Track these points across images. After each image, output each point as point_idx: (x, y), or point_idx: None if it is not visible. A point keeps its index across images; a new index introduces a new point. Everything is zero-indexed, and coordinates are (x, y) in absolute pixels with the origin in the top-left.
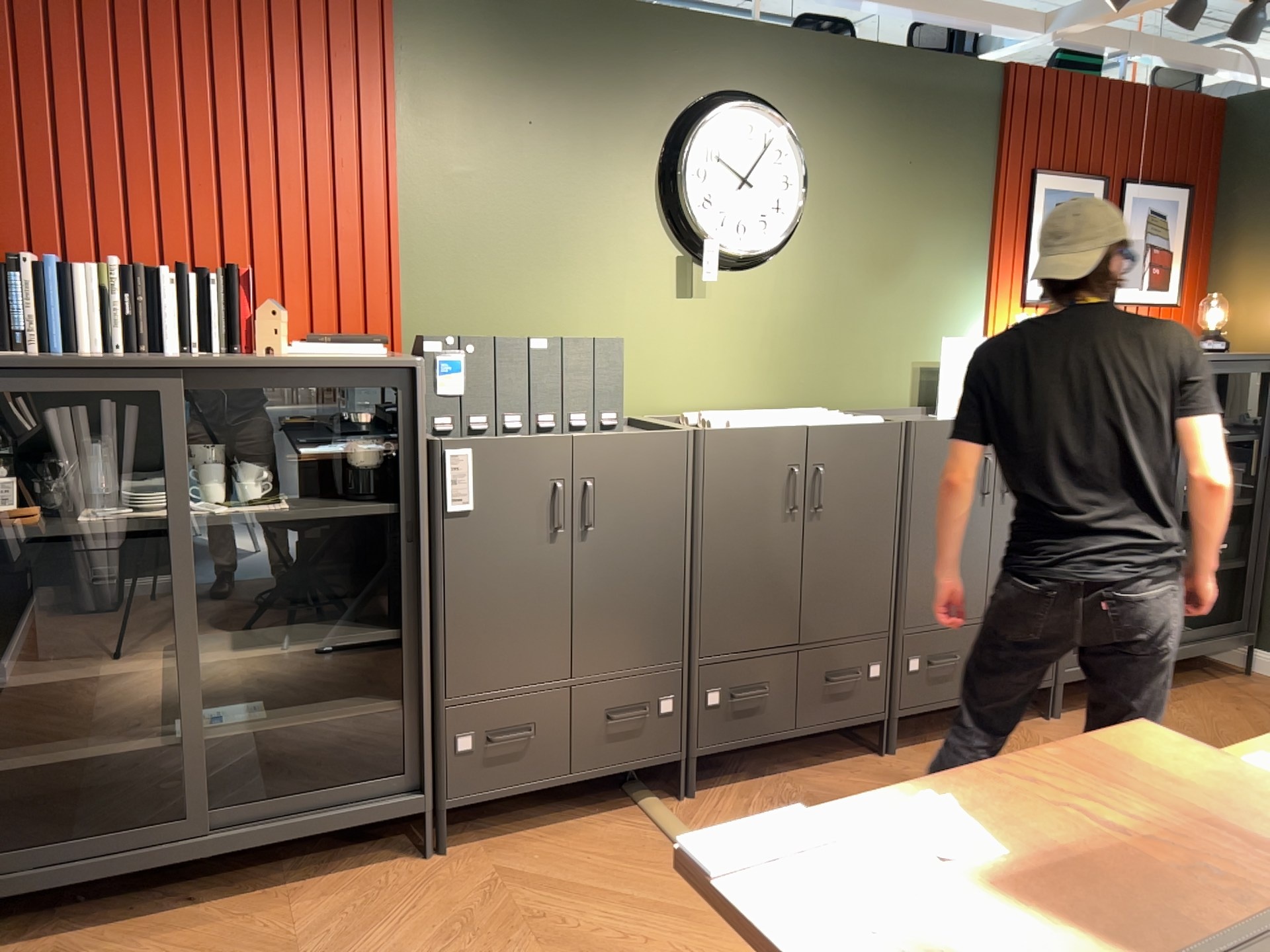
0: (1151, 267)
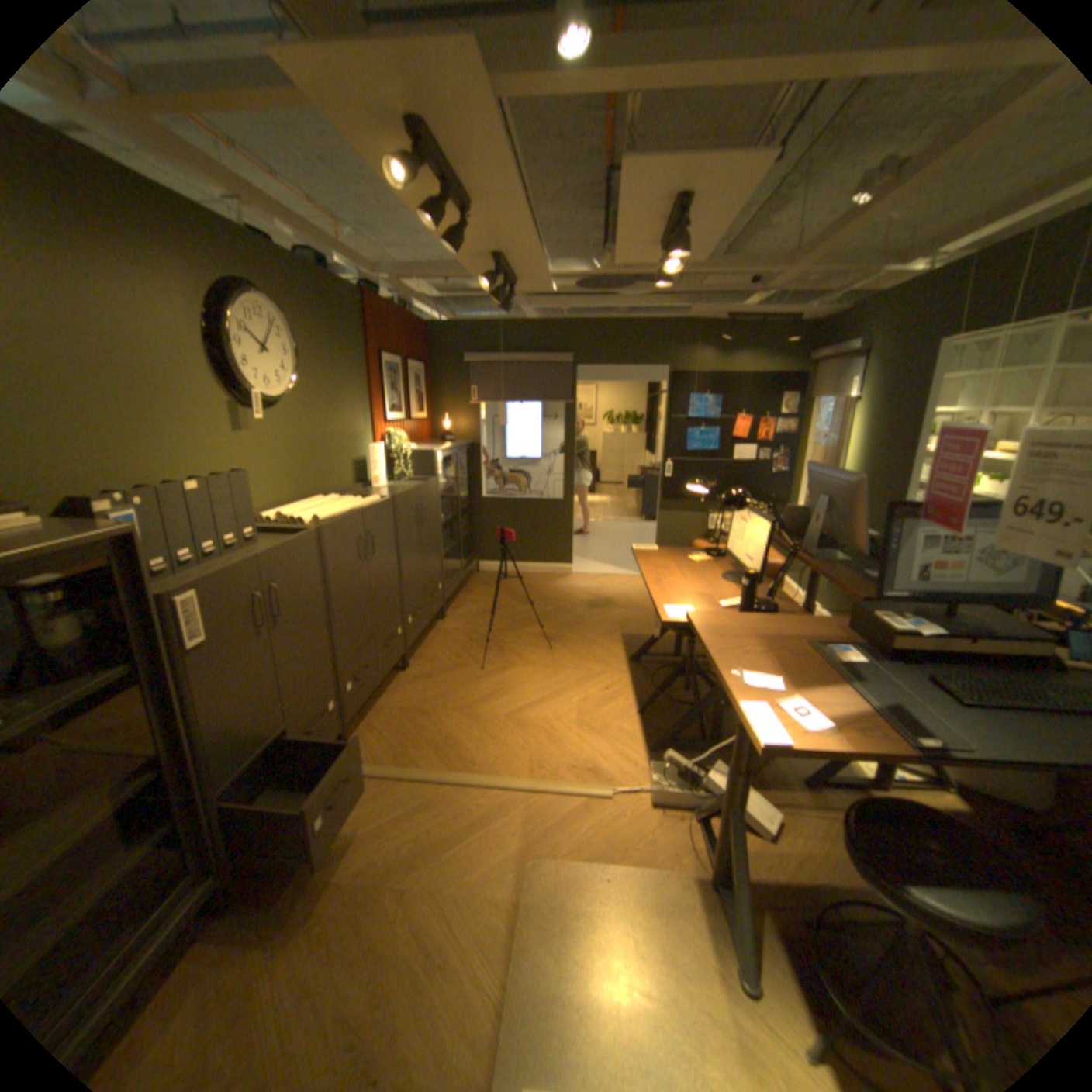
0: (418, 401)
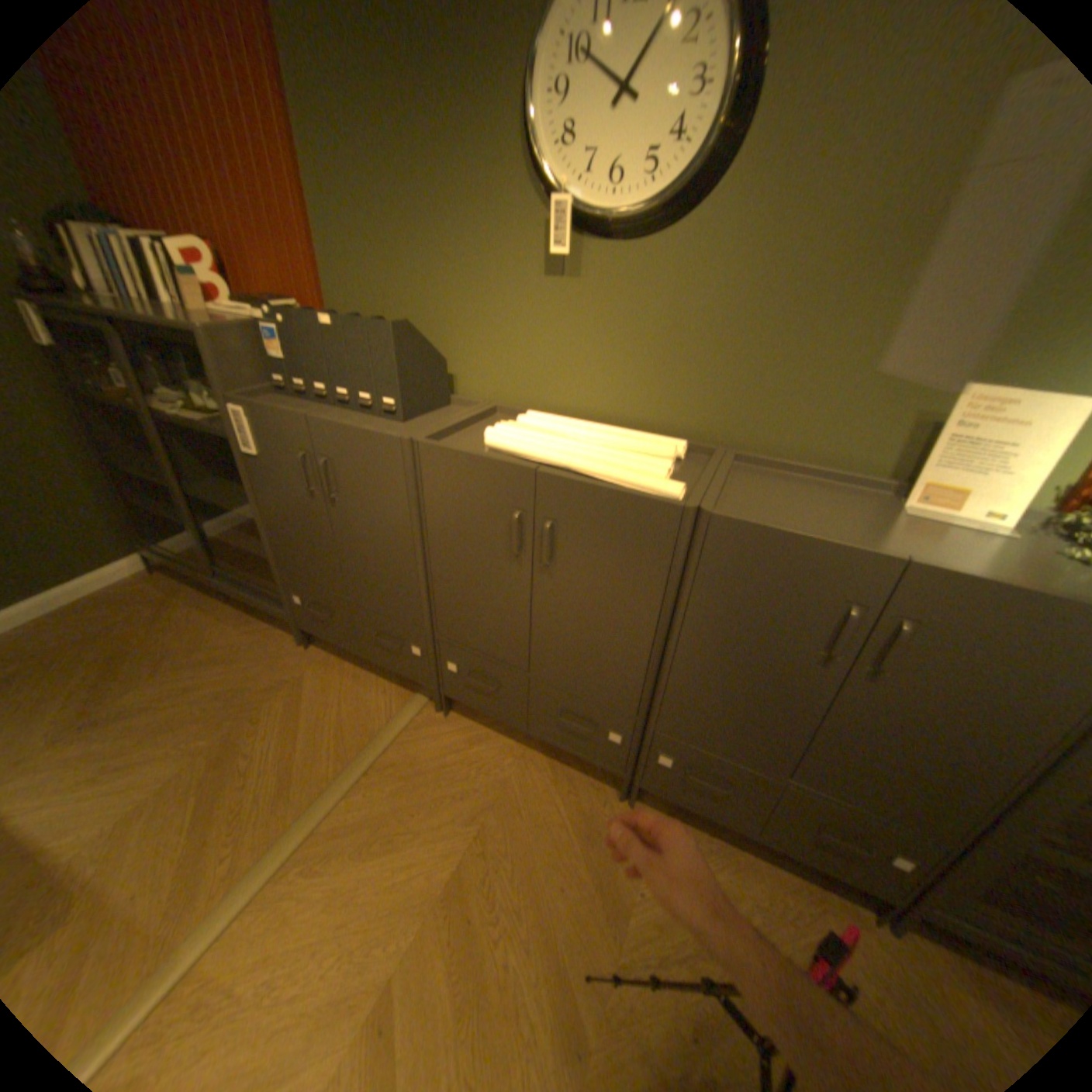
0: None
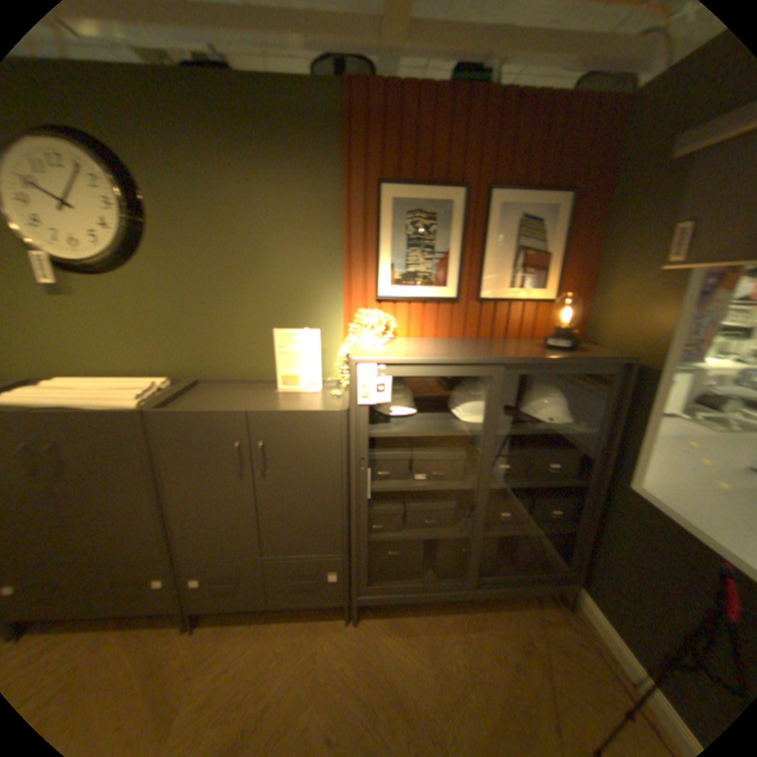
0: (523, 267)
